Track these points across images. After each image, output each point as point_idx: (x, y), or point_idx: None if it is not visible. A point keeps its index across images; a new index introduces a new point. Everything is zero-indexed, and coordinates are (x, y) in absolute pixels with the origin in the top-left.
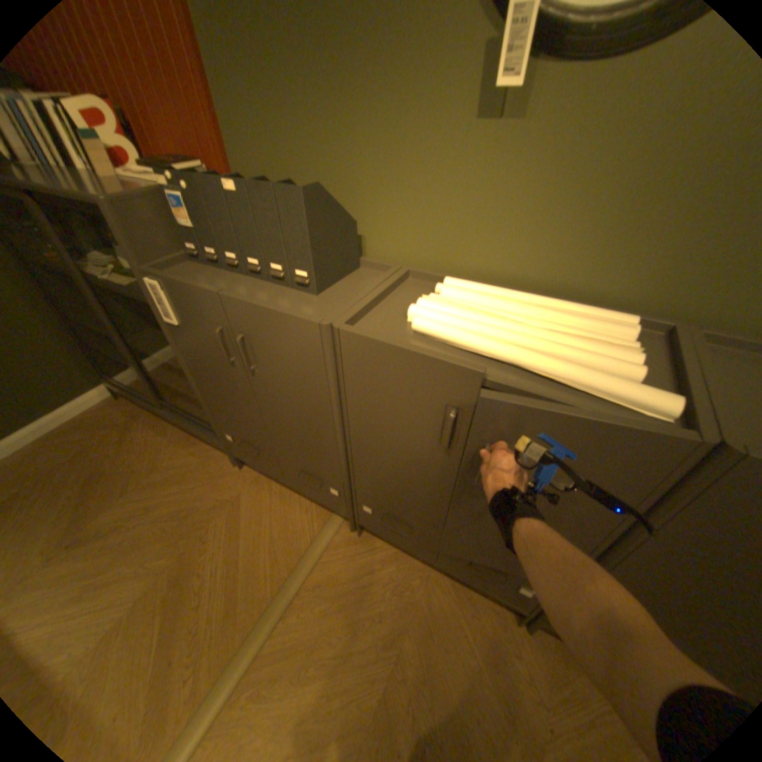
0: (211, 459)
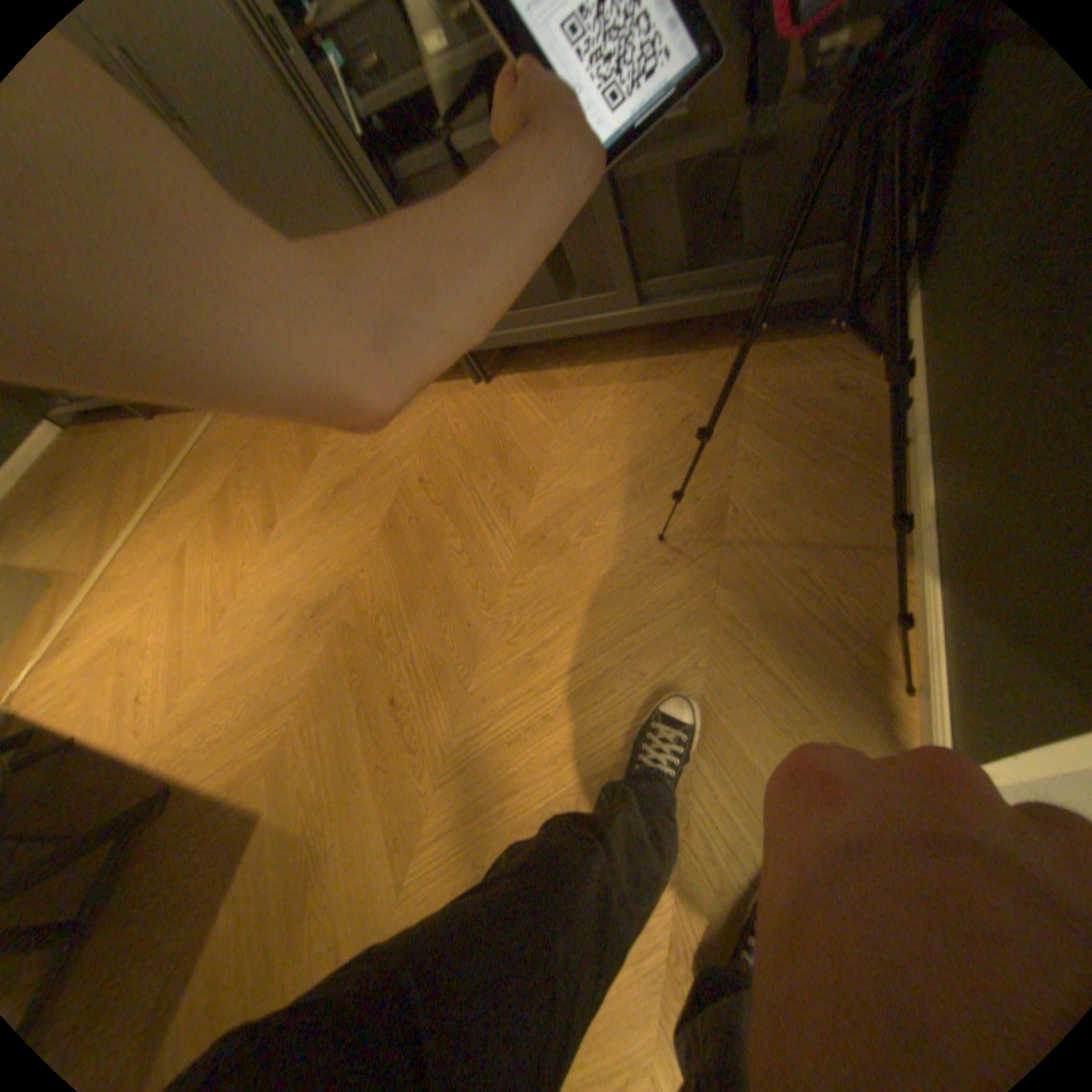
0: (133, 426)
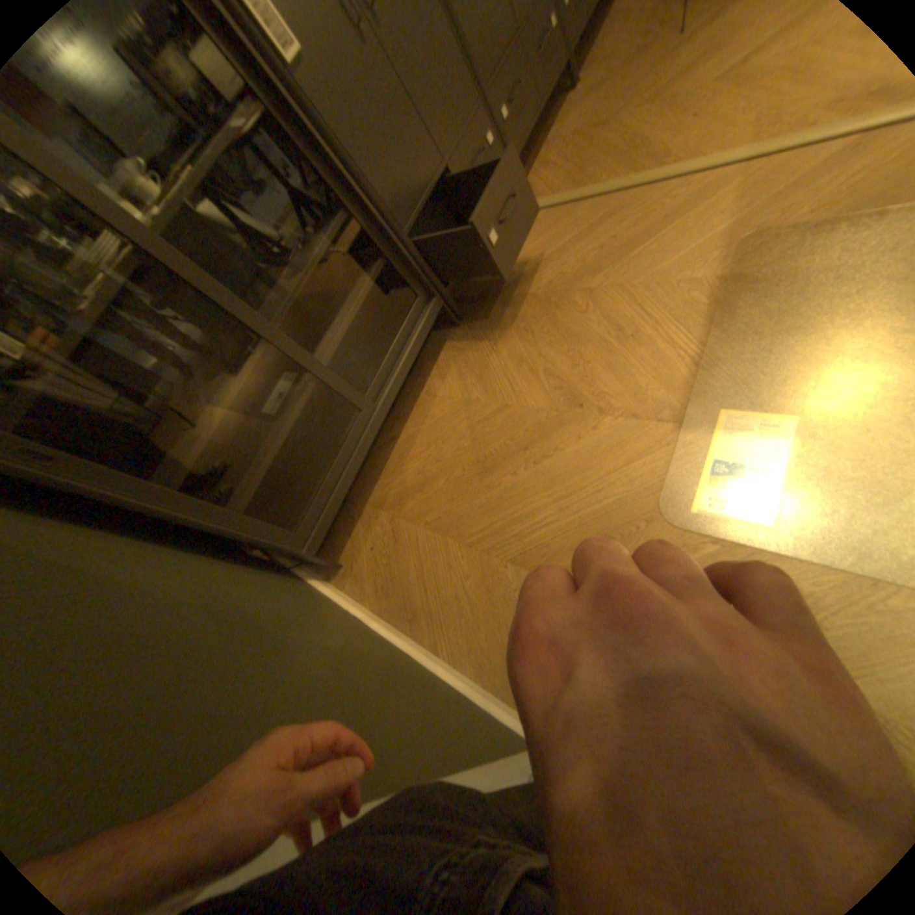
0: (452, 353)
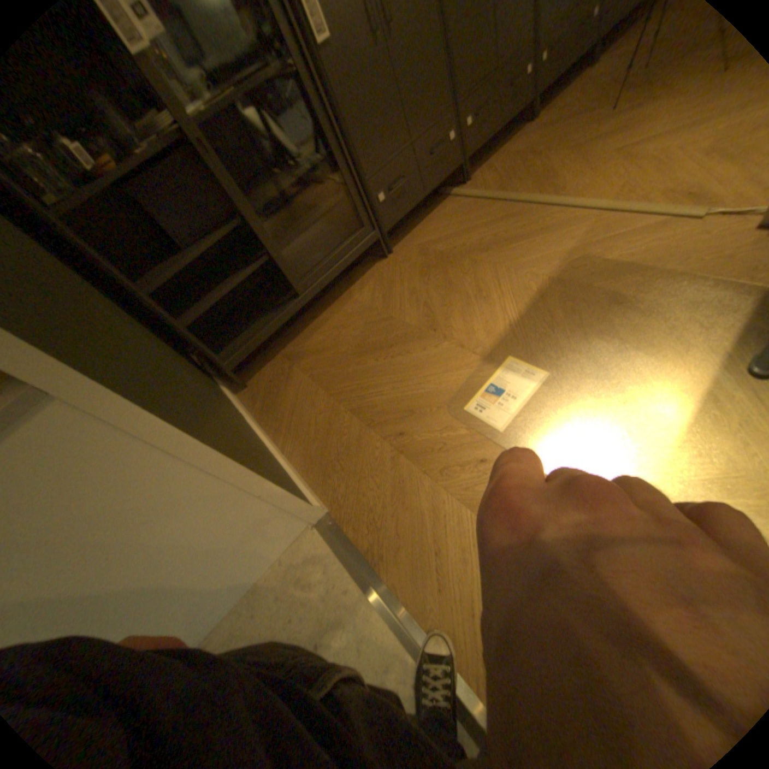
0: (374, 274)
